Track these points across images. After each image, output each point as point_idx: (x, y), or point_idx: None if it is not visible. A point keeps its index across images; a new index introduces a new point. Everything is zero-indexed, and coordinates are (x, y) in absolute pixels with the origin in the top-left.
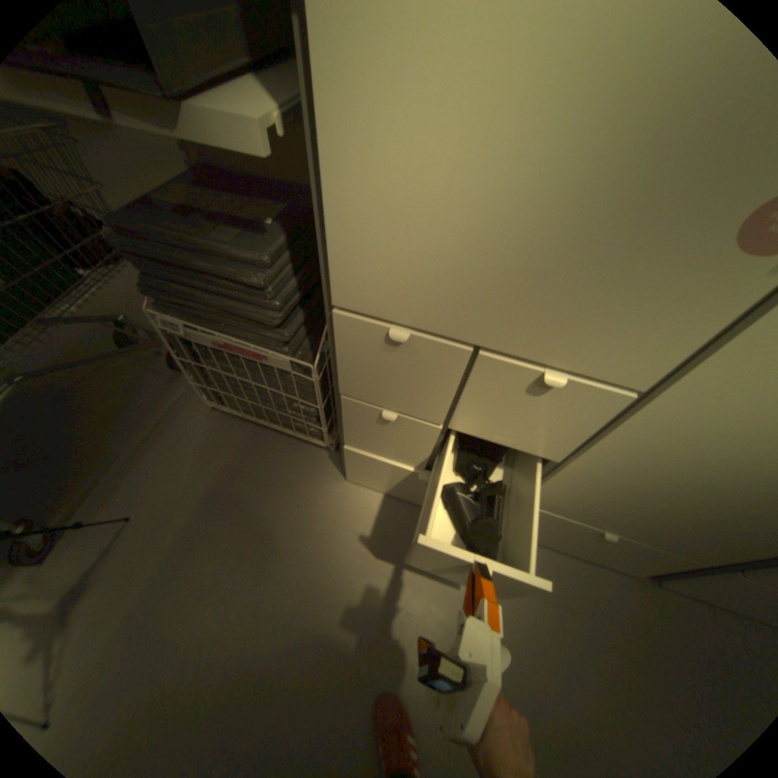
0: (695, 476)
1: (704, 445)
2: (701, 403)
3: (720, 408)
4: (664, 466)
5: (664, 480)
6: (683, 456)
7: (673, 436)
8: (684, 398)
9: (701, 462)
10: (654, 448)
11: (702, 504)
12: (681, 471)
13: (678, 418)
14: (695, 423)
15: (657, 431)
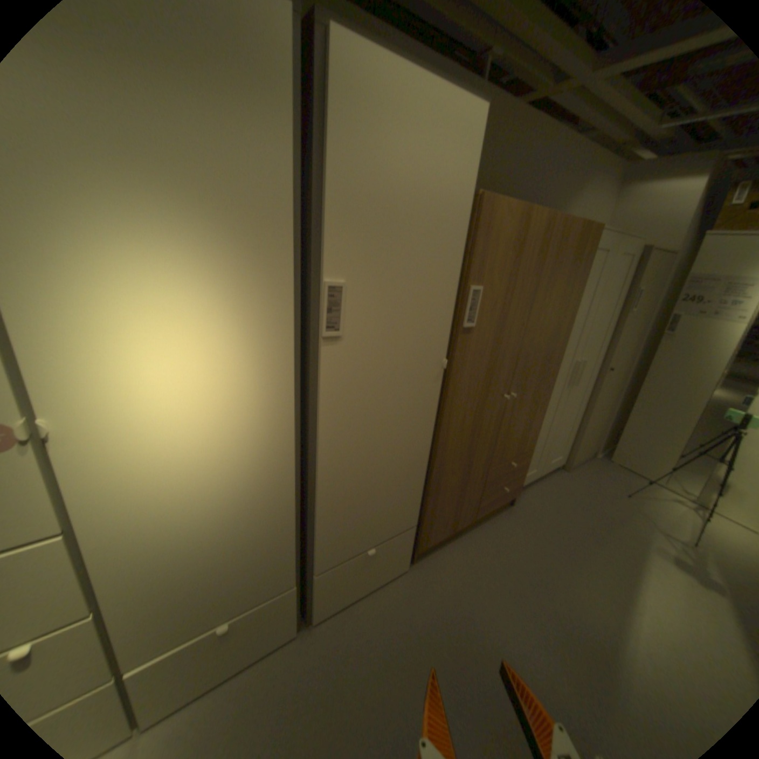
0: (178, 551)
1: (148, 534)
2: (102, 518)
3: (116, 514)
4: (153, 560)
5: (169, 567)
6: (151, 547)
7: (124, 542)
8: (88, 522)
9: (164, 543)
10: (127, 556)
11: (213, 562)
12: (167, 555)
13: (106, 532)
14: (120, 528)
15: (110, 546)
